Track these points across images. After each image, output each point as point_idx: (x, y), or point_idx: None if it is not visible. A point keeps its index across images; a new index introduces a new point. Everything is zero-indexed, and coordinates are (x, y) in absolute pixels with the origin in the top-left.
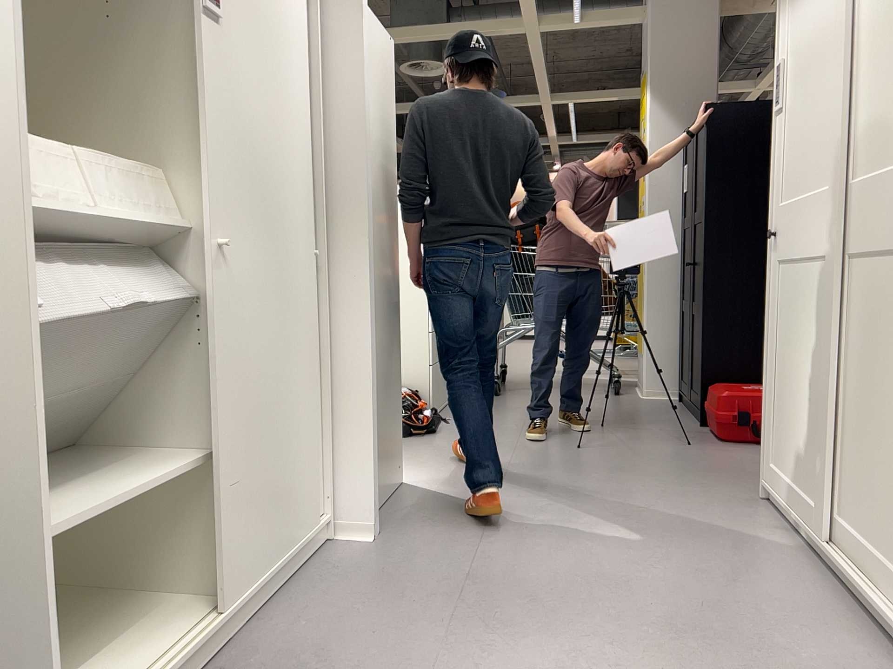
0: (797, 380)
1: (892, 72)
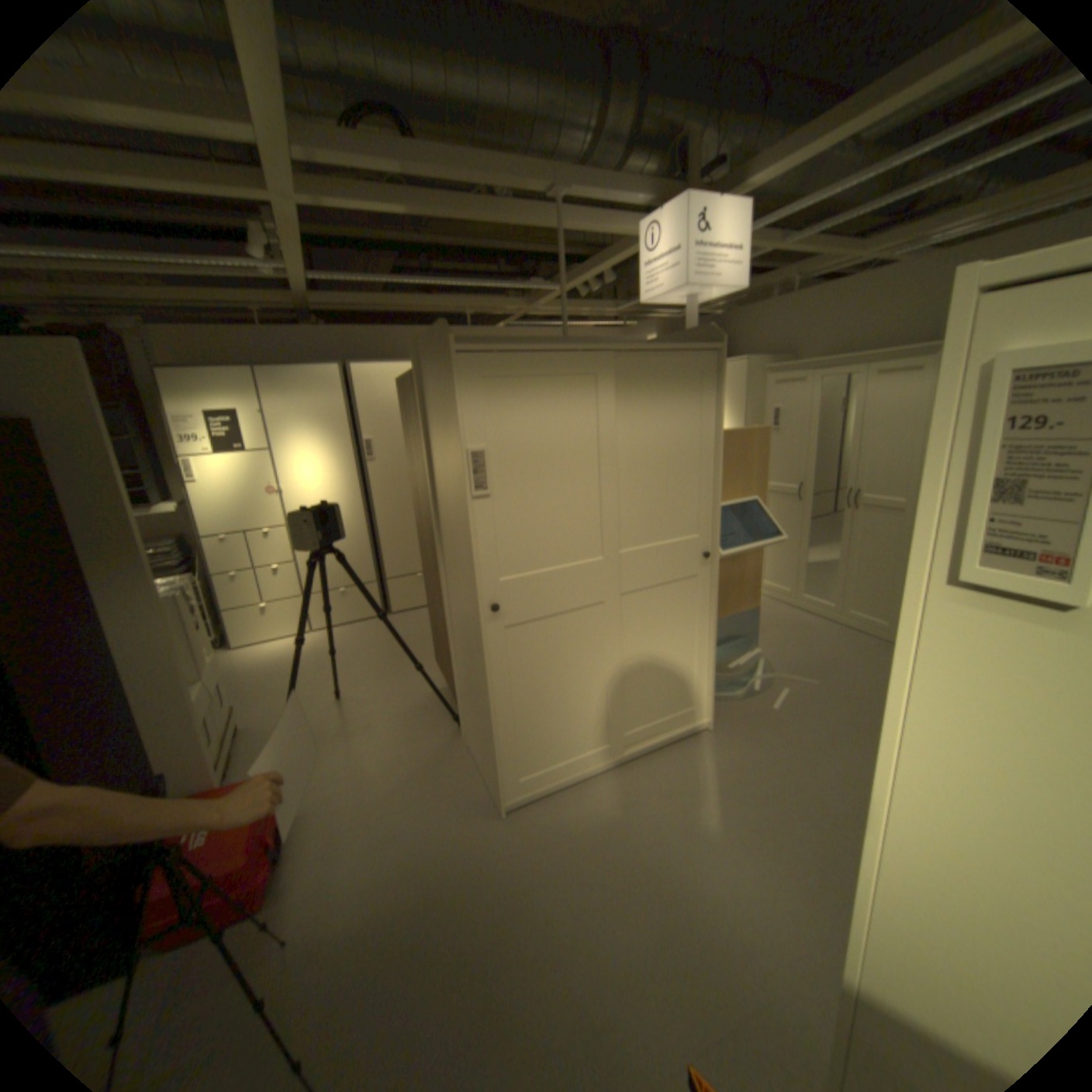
0: (570, 693)
1: (660, 494)
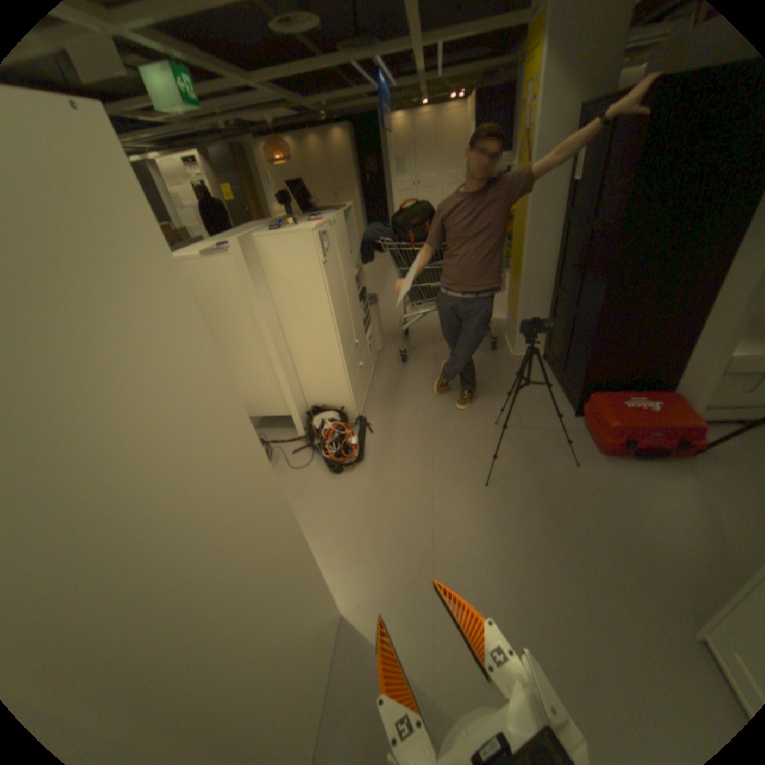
0: None
1: None
